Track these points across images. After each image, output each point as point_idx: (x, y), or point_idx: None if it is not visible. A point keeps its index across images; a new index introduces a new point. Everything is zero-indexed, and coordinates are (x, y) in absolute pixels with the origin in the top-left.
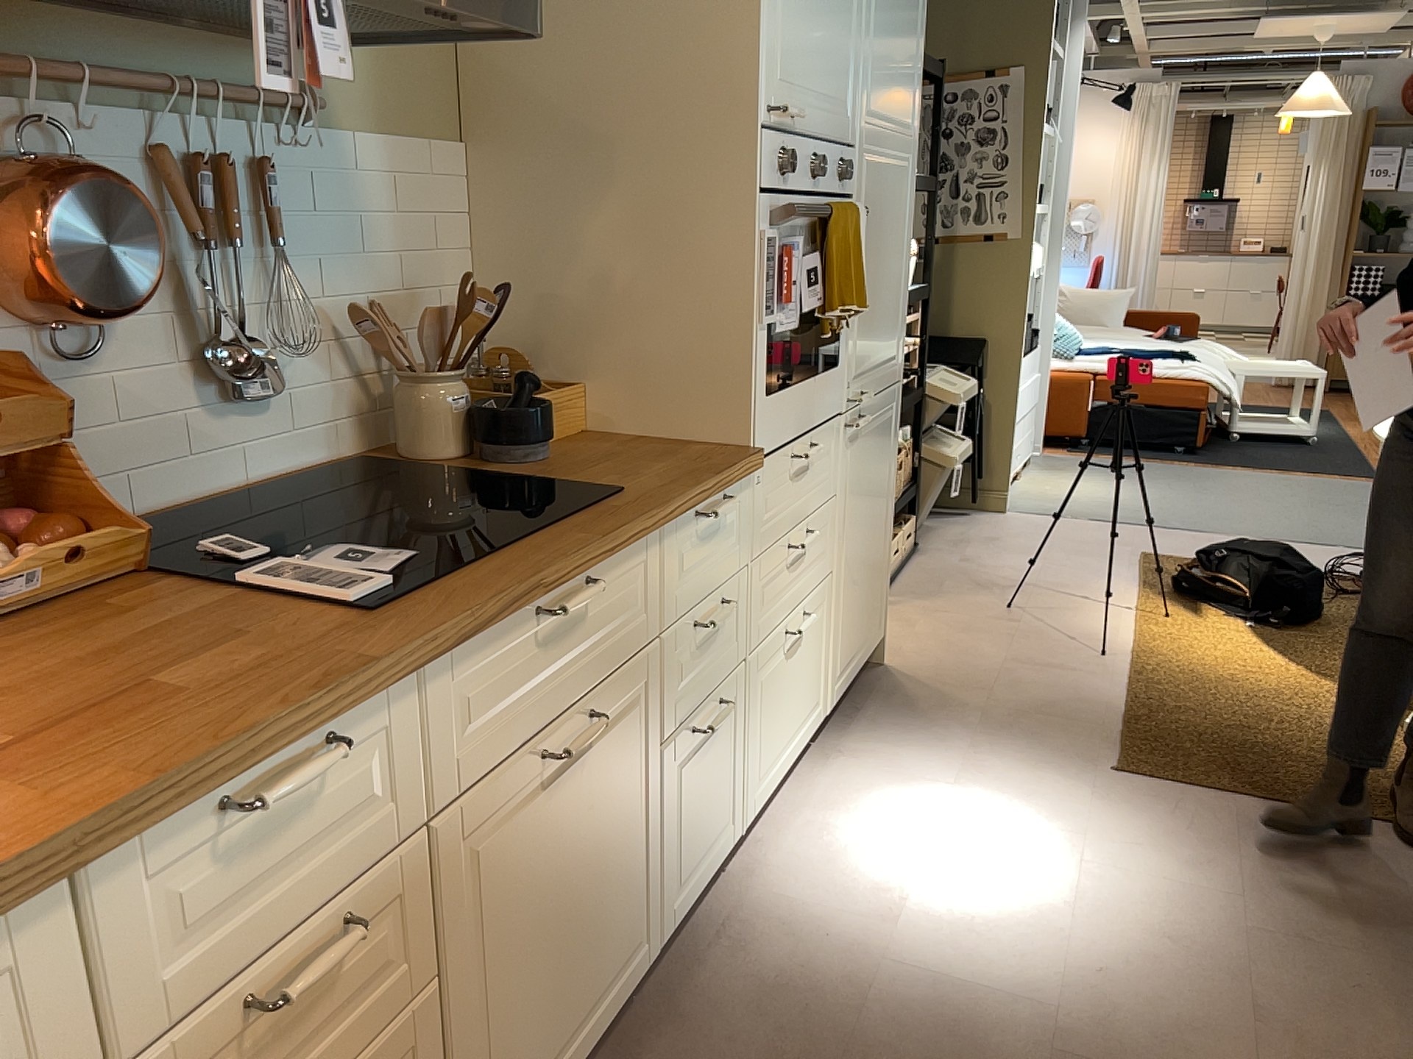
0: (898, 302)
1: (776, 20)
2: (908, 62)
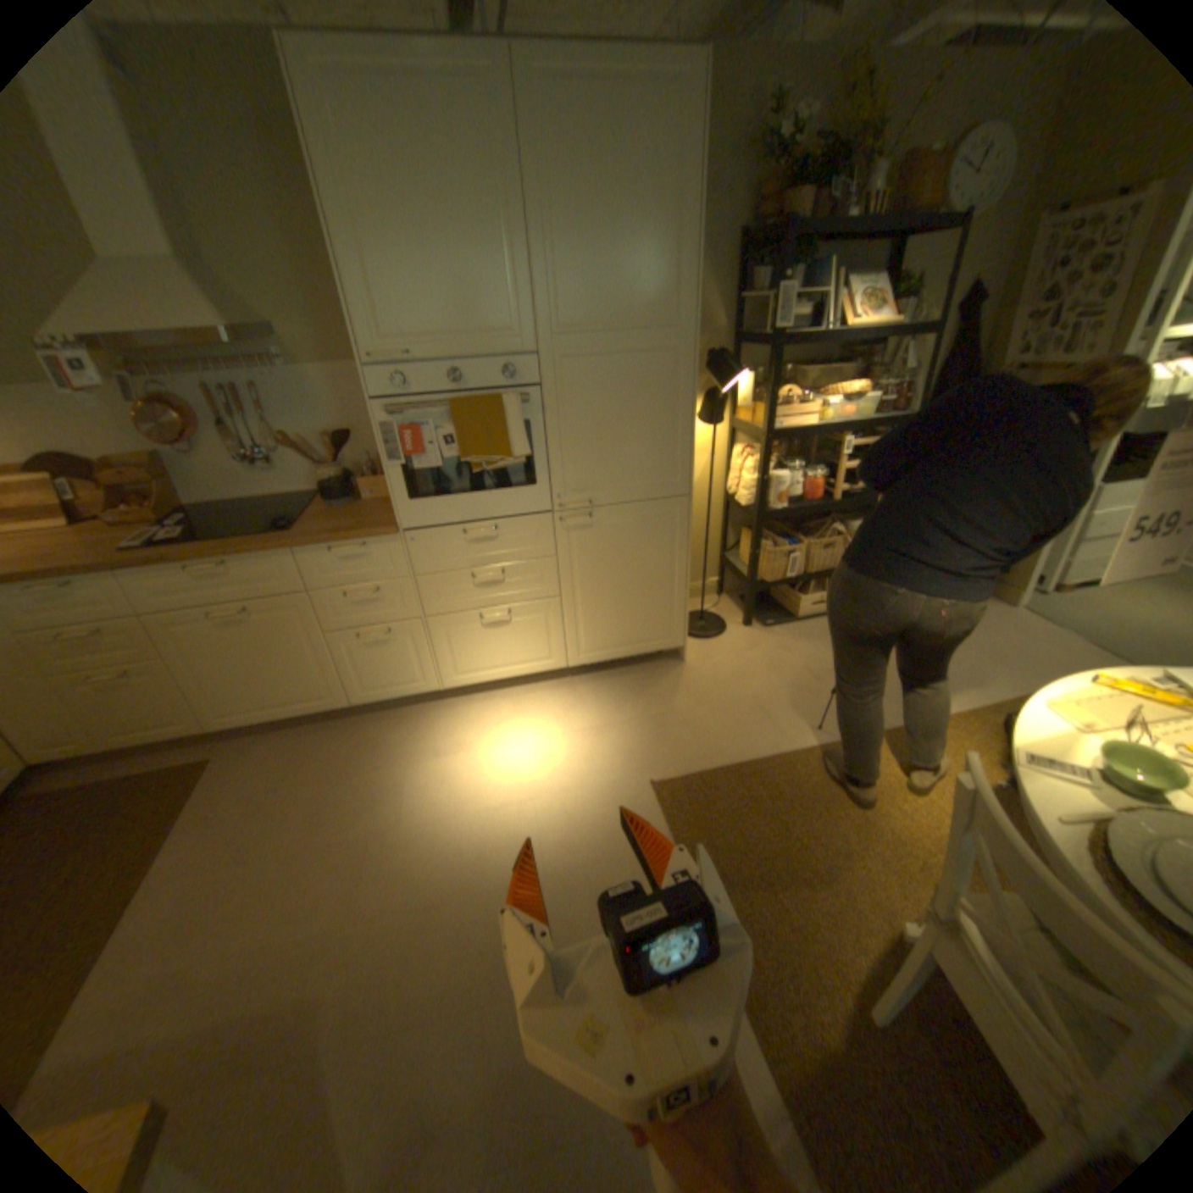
0: (663, 445)
1: (361, 304)
2: (650, 272)
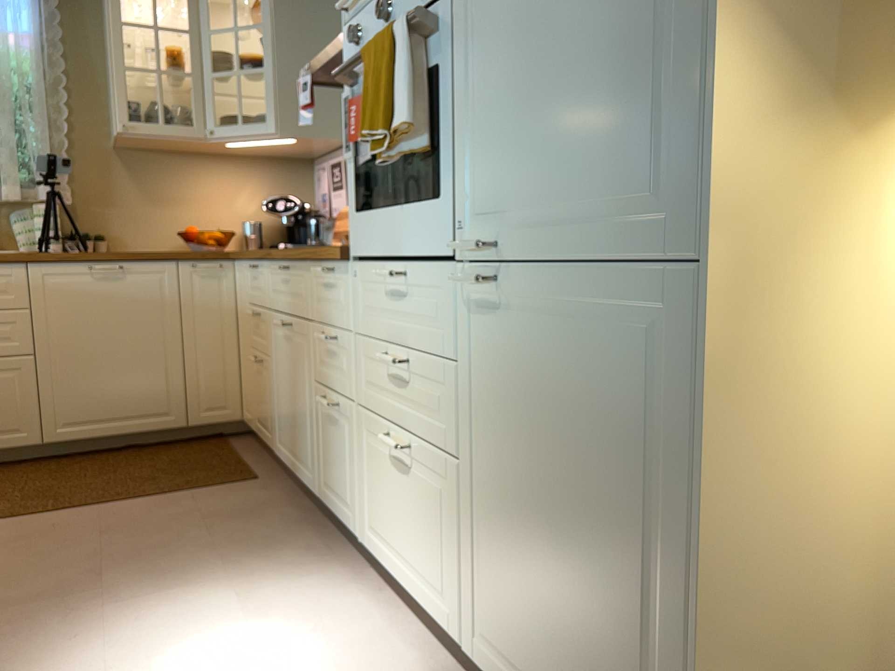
0: (651, 75)
1: None
2: None
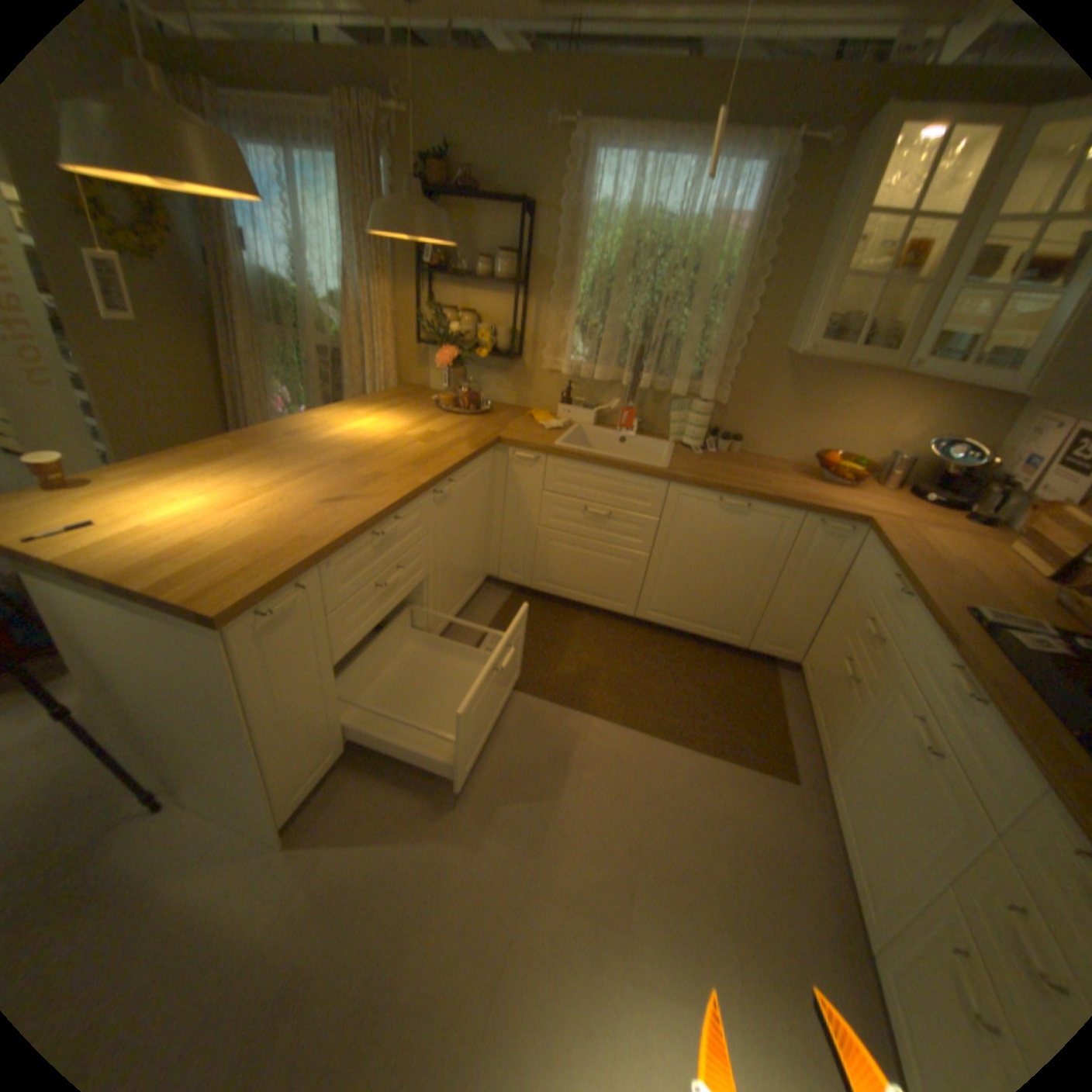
0: None
1: None
2: None
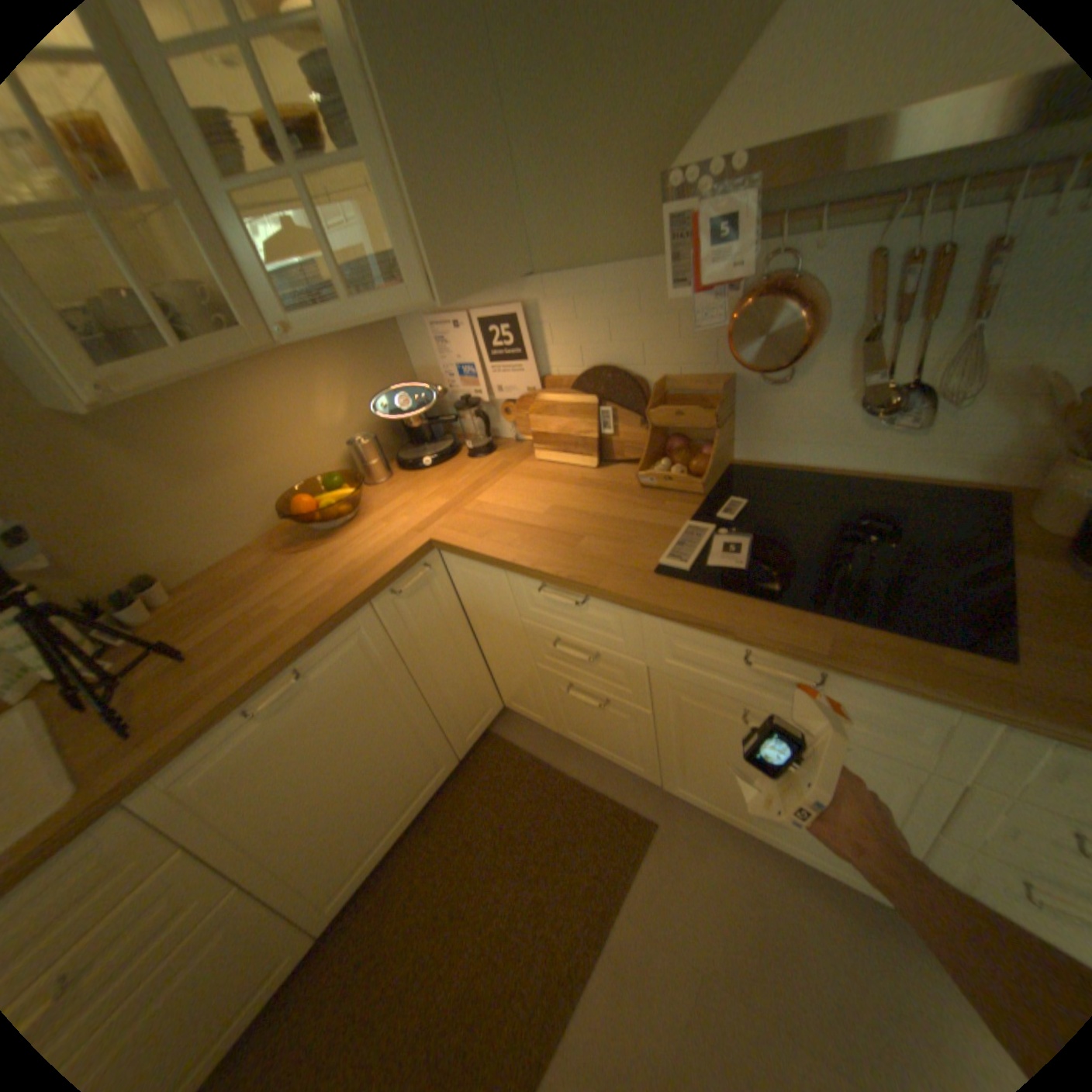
0: None
1: None
2: None
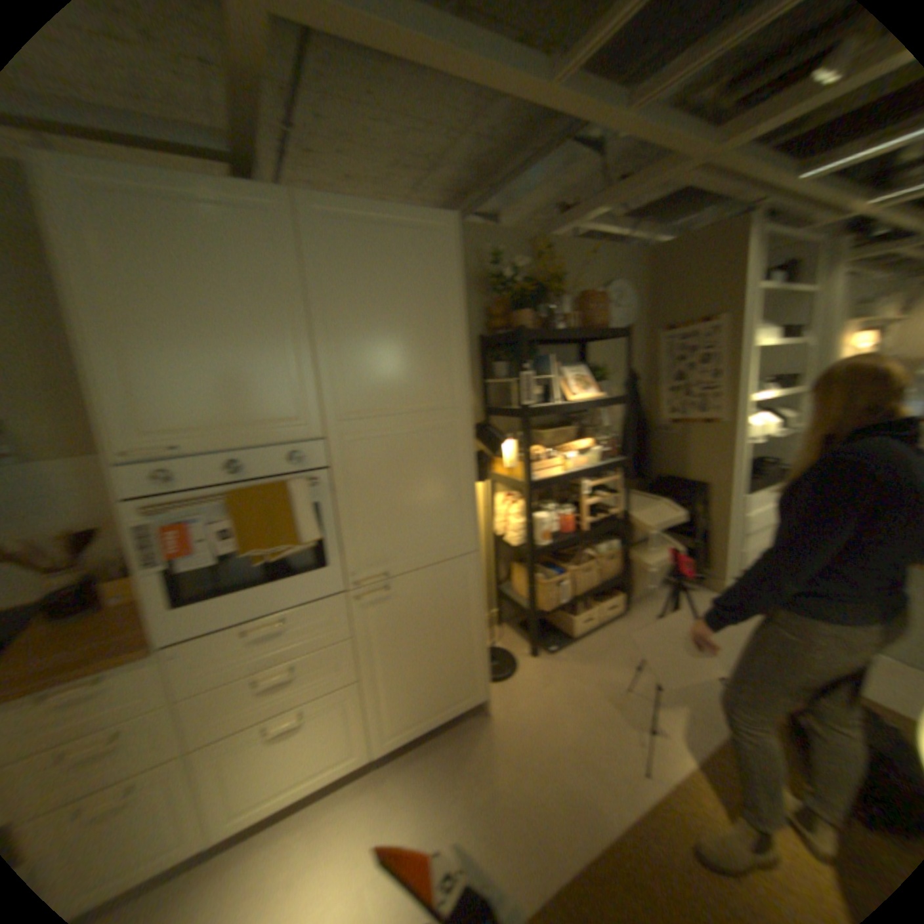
0: (449, 508)
1: (109, 400)
2: (424, 365)
